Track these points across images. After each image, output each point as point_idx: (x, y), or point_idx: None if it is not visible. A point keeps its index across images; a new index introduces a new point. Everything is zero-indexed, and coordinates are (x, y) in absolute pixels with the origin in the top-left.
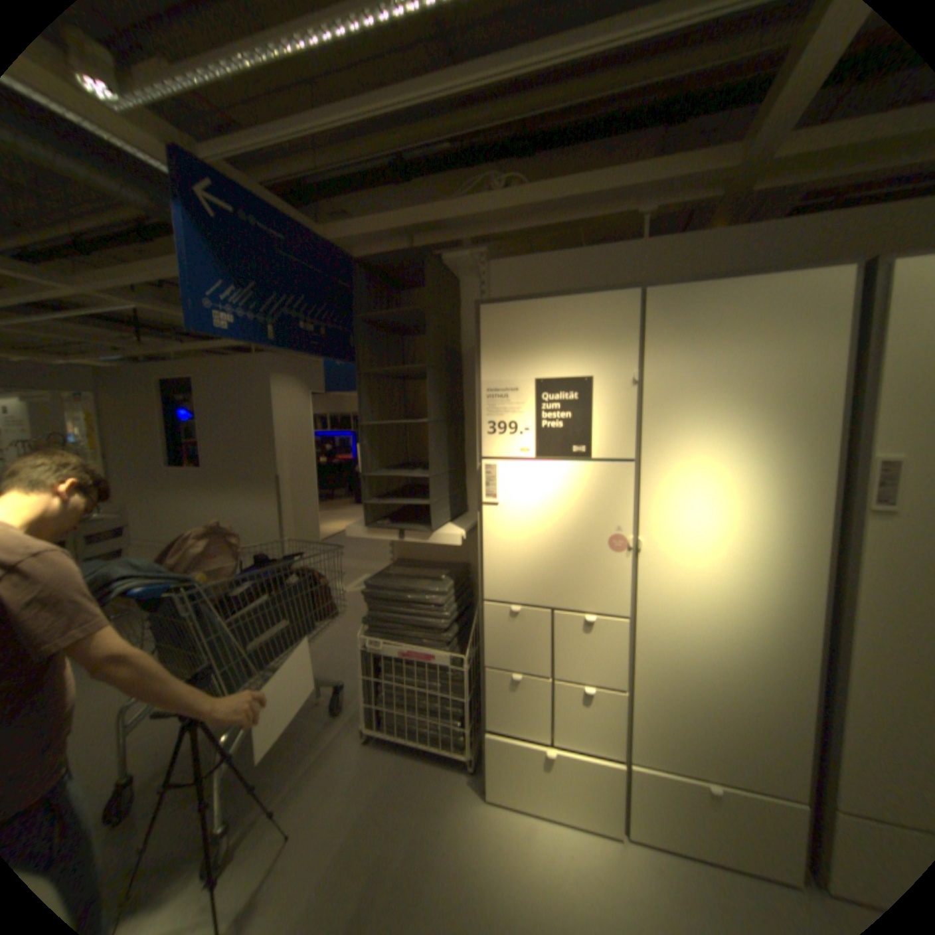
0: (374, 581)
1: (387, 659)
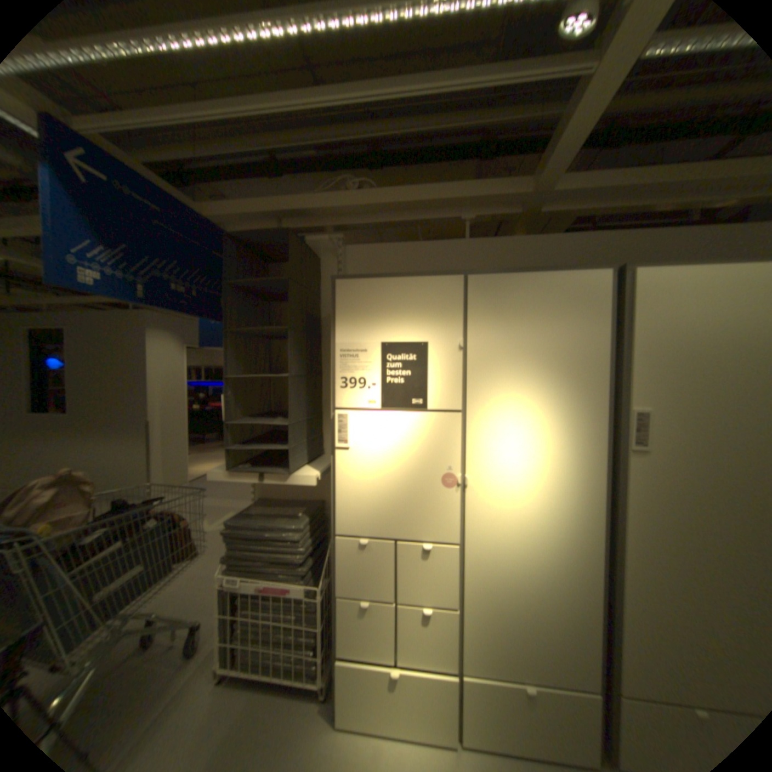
0: (235, 521)
1: (245, 595)
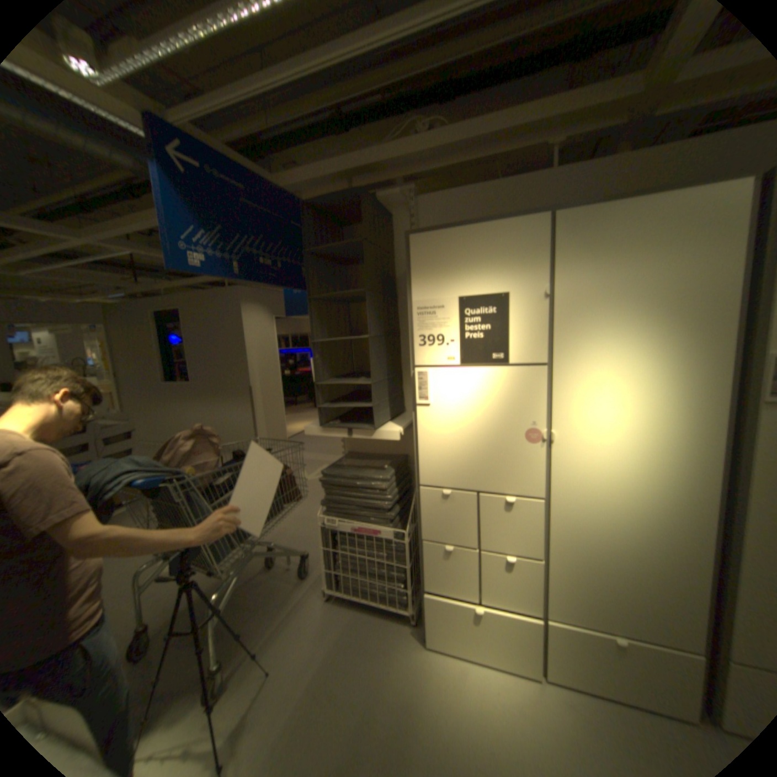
0: (329, 470)
1: (343, 533)
